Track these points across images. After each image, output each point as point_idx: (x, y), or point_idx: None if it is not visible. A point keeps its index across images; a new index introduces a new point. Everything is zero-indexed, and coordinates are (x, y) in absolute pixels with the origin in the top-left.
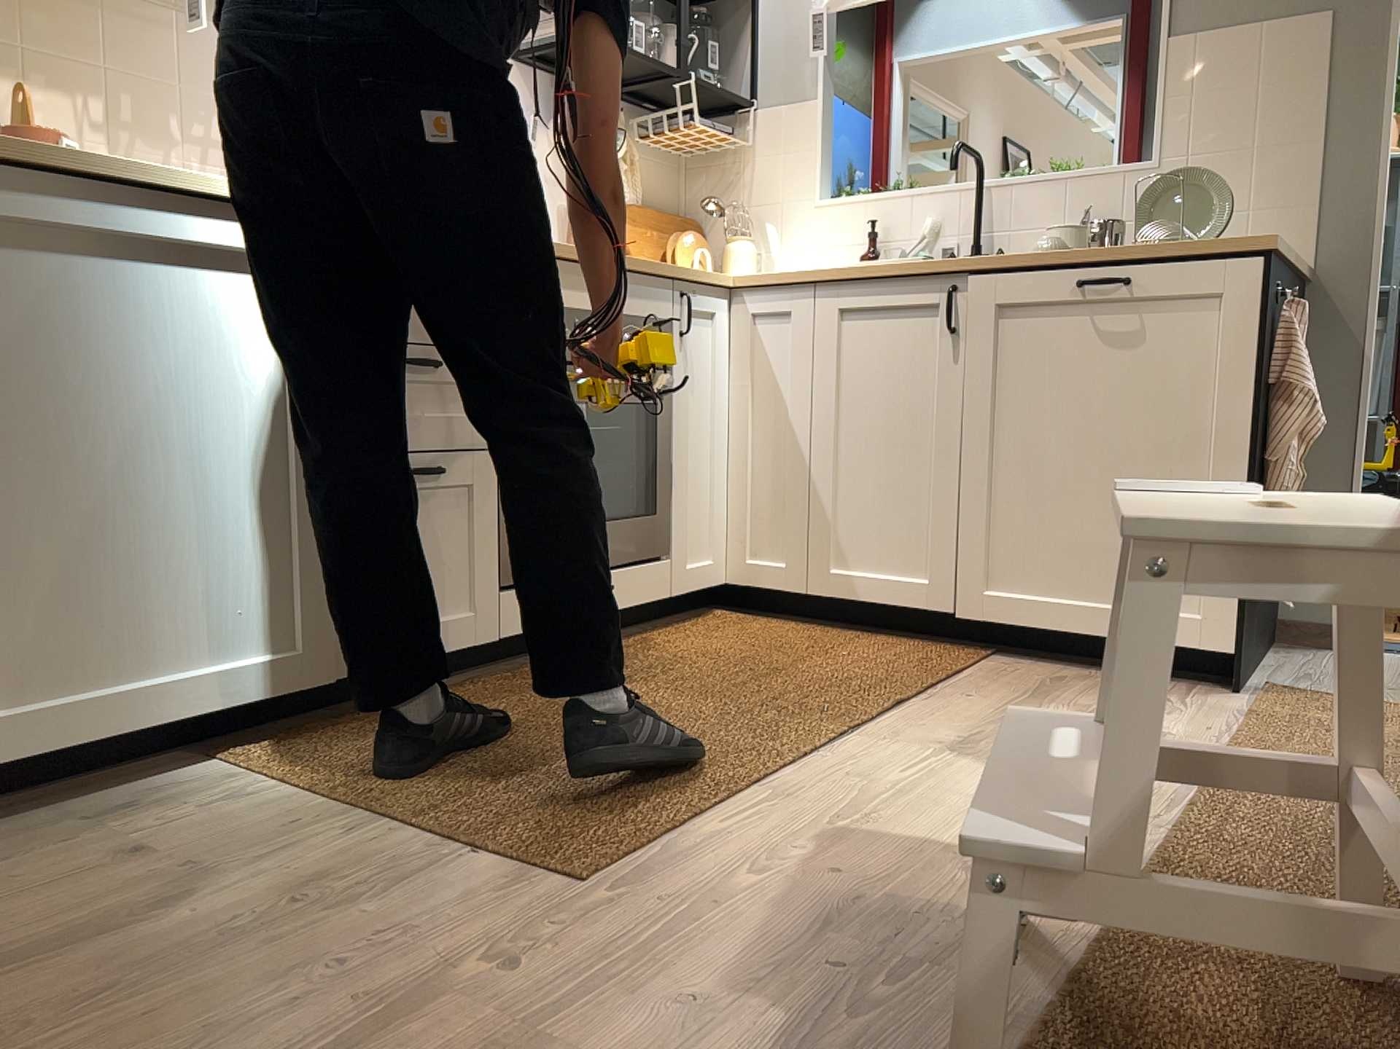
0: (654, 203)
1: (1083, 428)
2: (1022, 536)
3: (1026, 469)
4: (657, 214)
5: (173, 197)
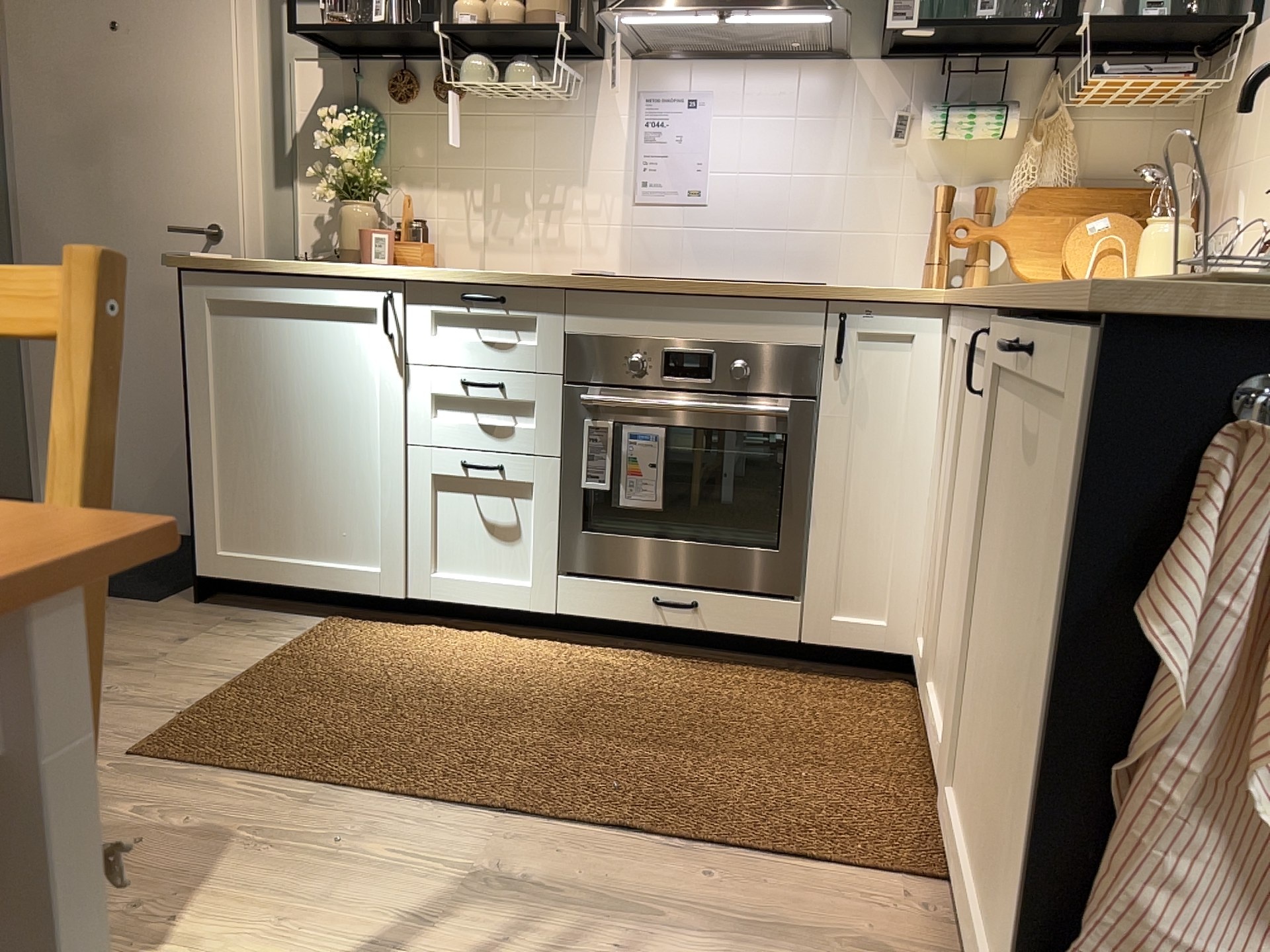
0: (1119, 176)
1: (1014, 605)
2: (978, 741)
3: (990, 644)
4: (1074, 196)
5: (307, 278)
